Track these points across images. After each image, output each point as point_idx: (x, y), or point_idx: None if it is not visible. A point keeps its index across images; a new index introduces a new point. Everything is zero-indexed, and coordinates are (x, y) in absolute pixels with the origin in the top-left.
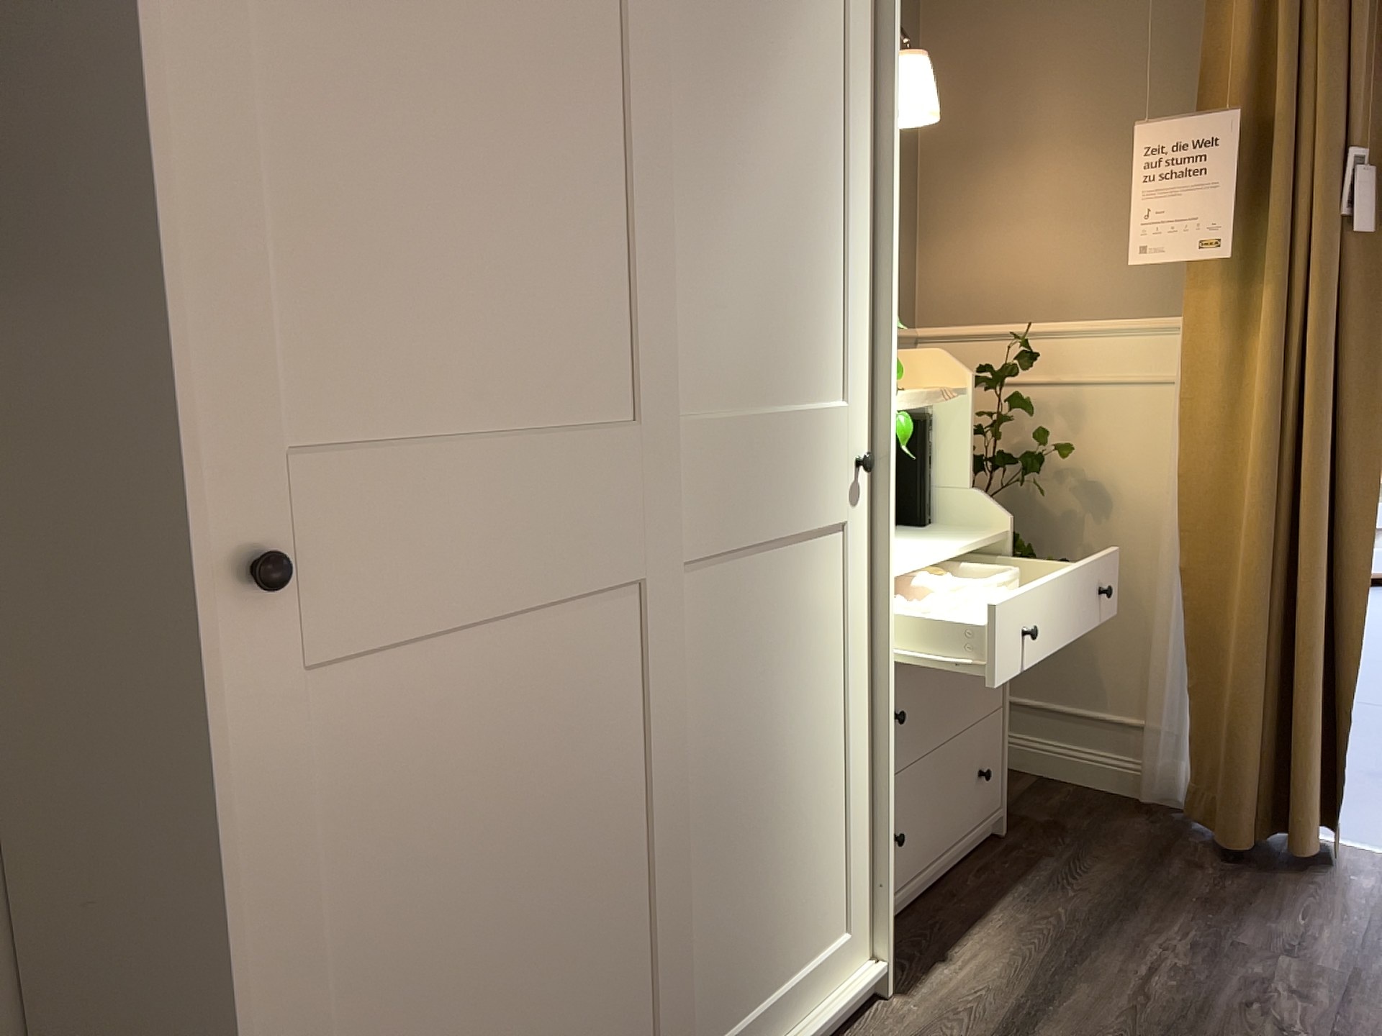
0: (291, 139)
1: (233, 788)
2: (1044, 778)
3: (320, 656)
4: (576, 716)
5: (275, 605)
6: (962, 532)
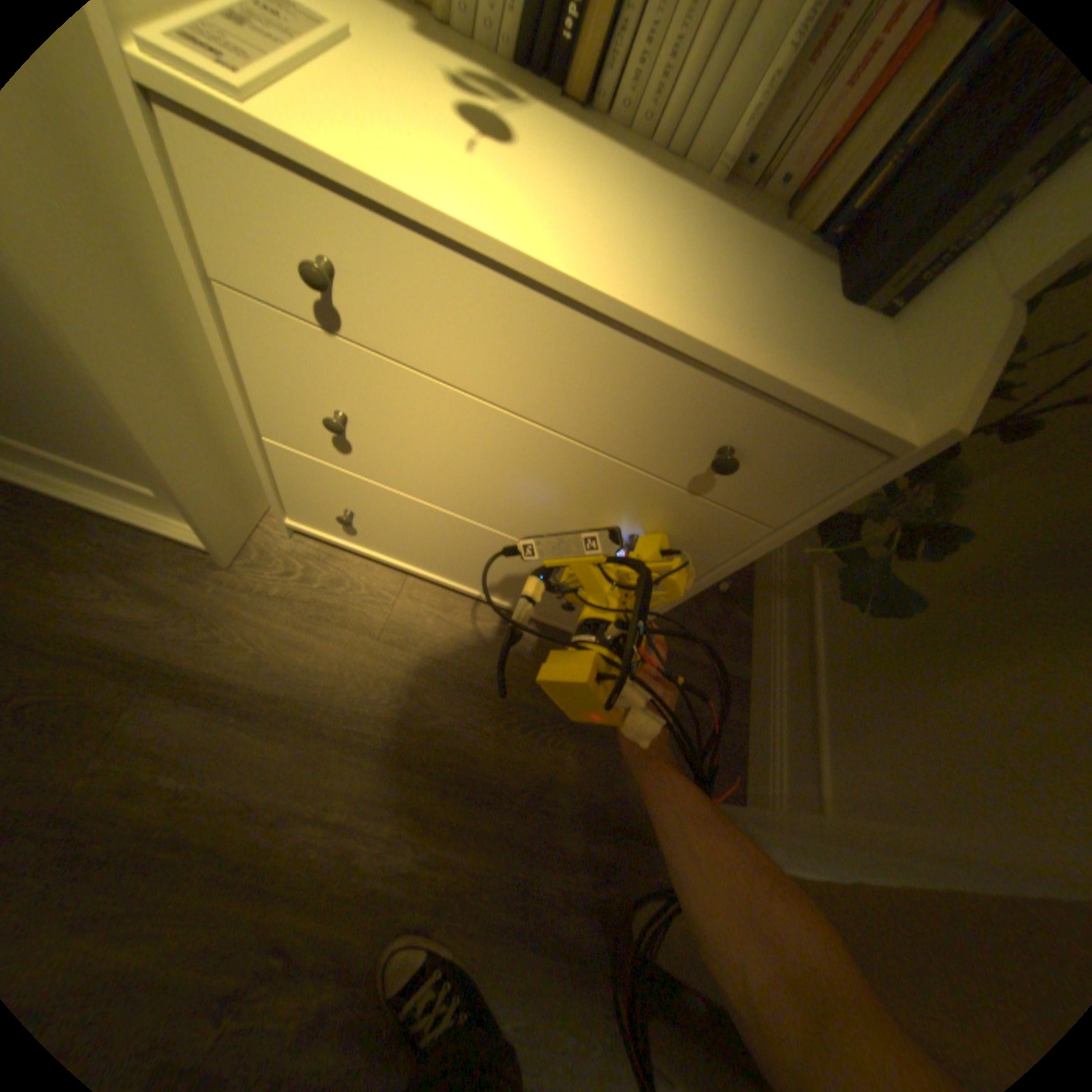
0: None
1: None
2: (745, 681)
3: None
4: None
5: None
6: (841, 347)
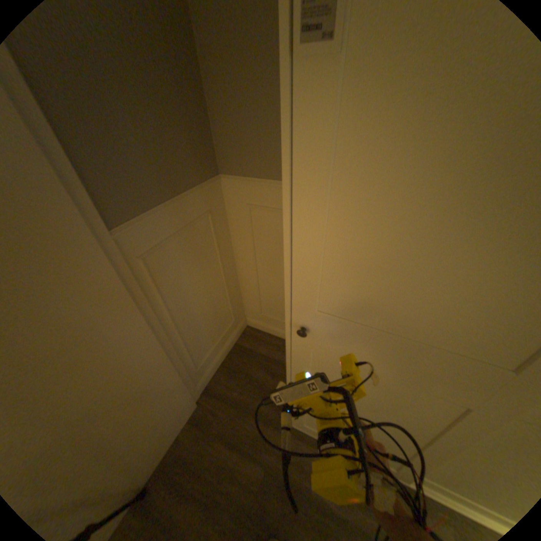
0: (337, 232)
1: (292, 355)
2: None
3: (317, 349)
4: (408, 408)
5: (306, 335)
6: None
